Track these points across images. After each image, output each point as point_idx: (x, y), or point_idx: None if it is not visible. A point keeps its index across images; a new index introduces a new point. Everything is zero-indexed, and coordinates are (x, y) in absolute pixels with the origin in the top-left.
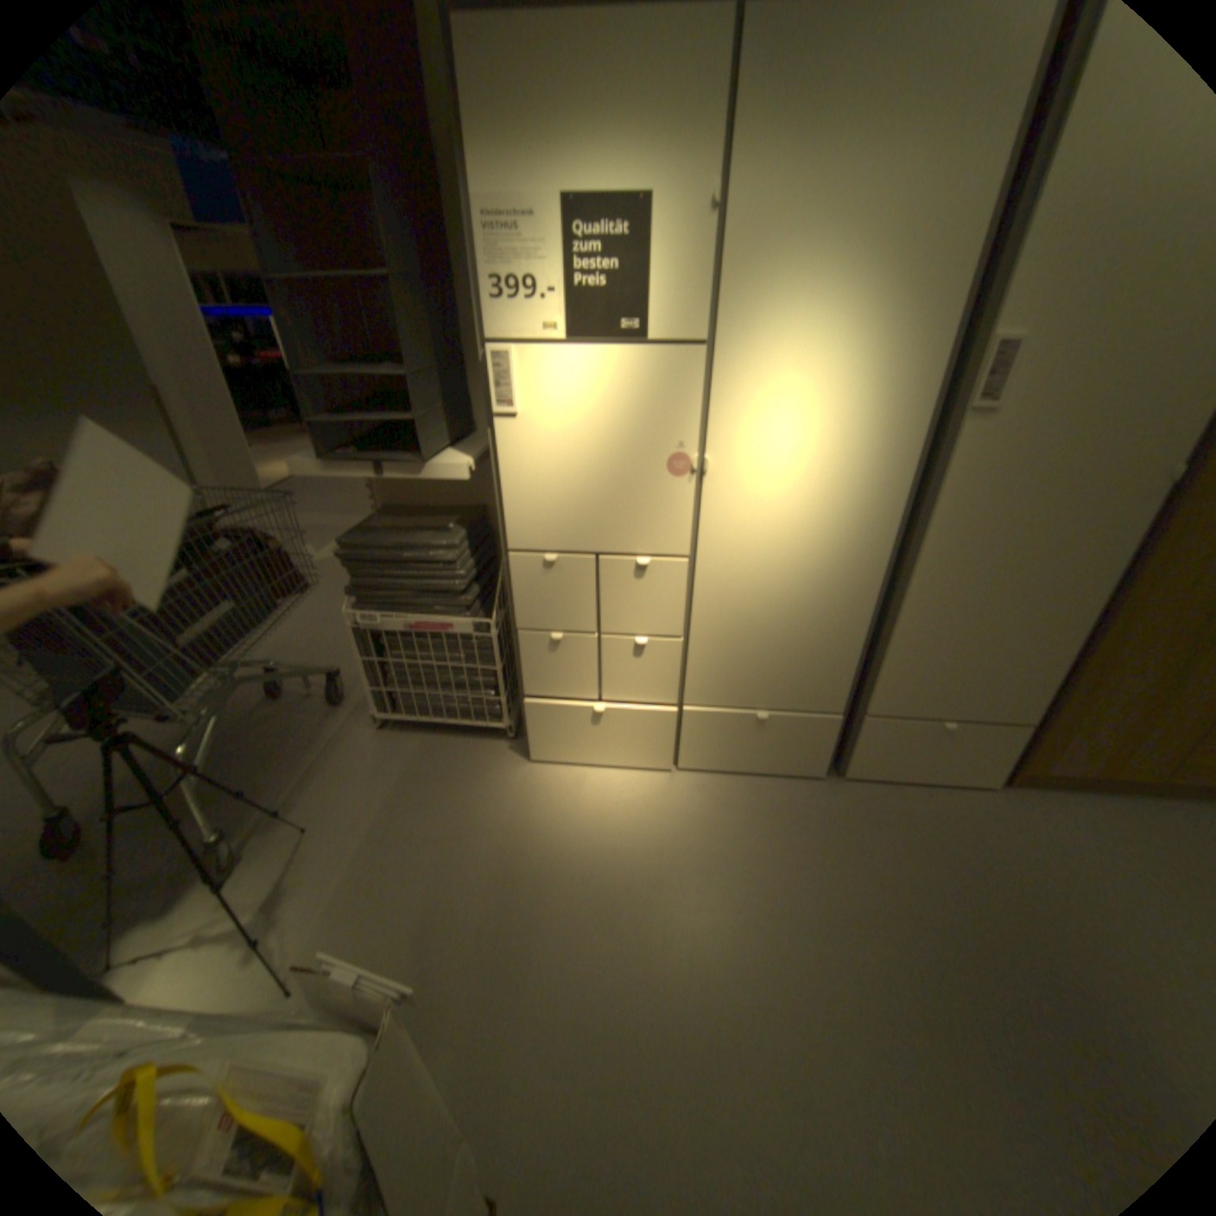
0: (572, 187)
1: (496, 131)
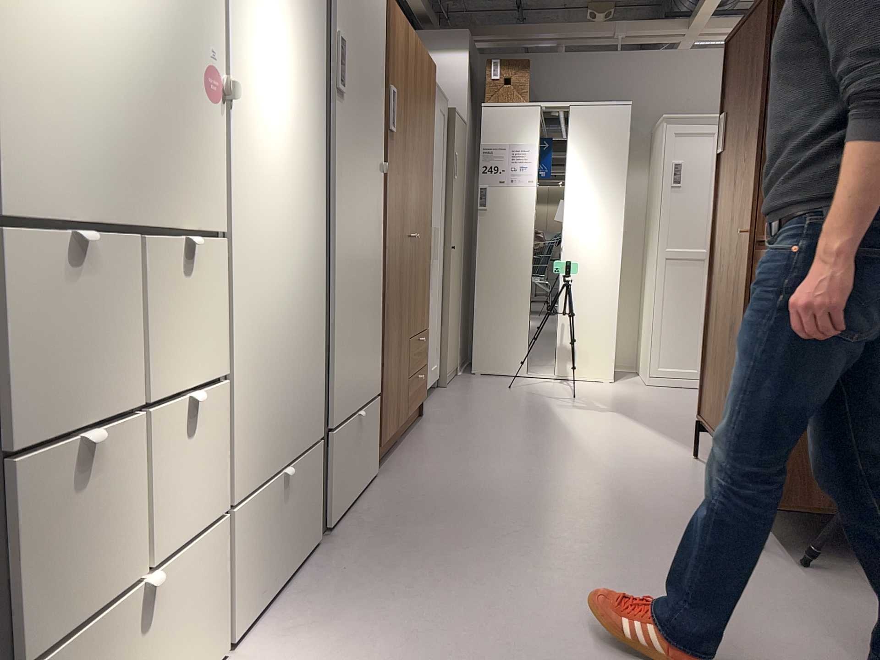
0: None
1: None
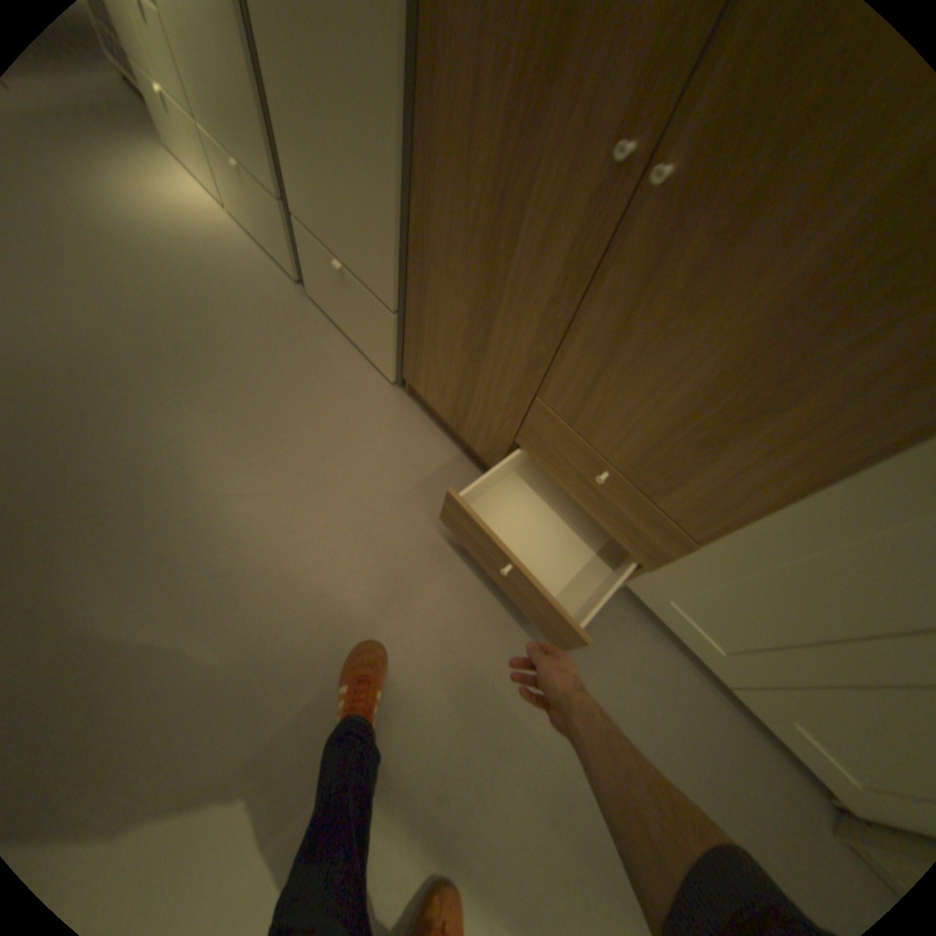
0: None
1: None
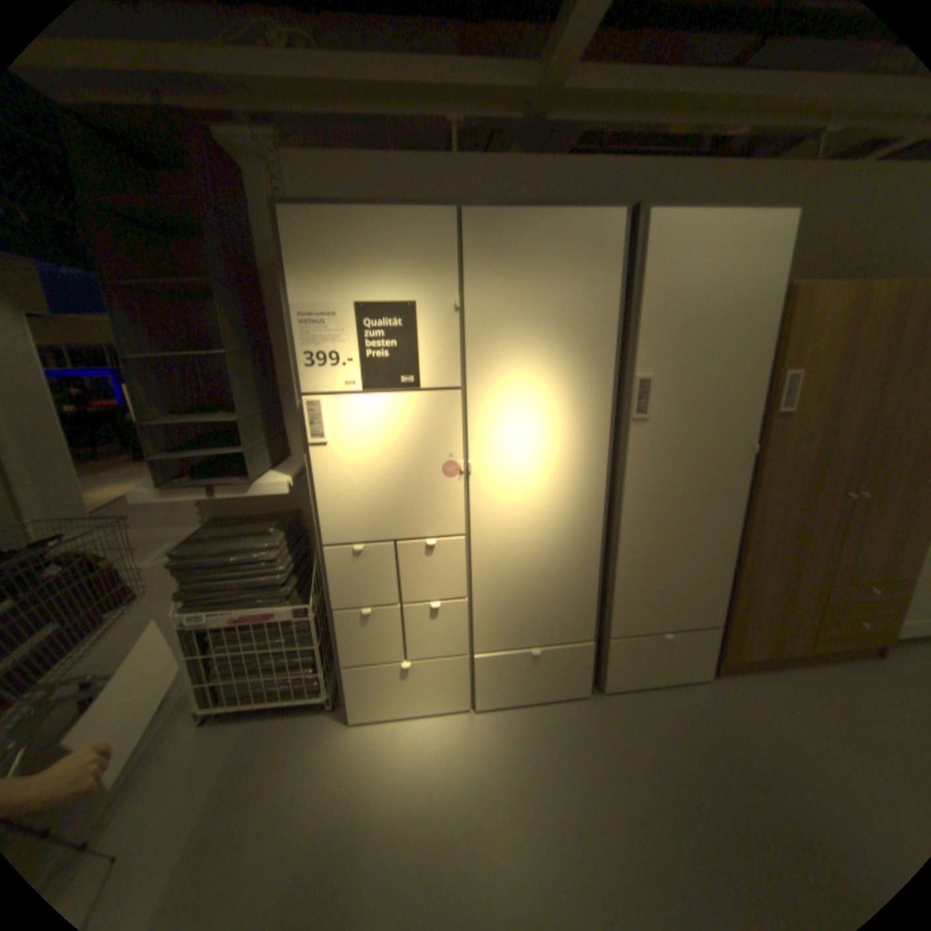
0: (362, 298)
1: (308, 267)
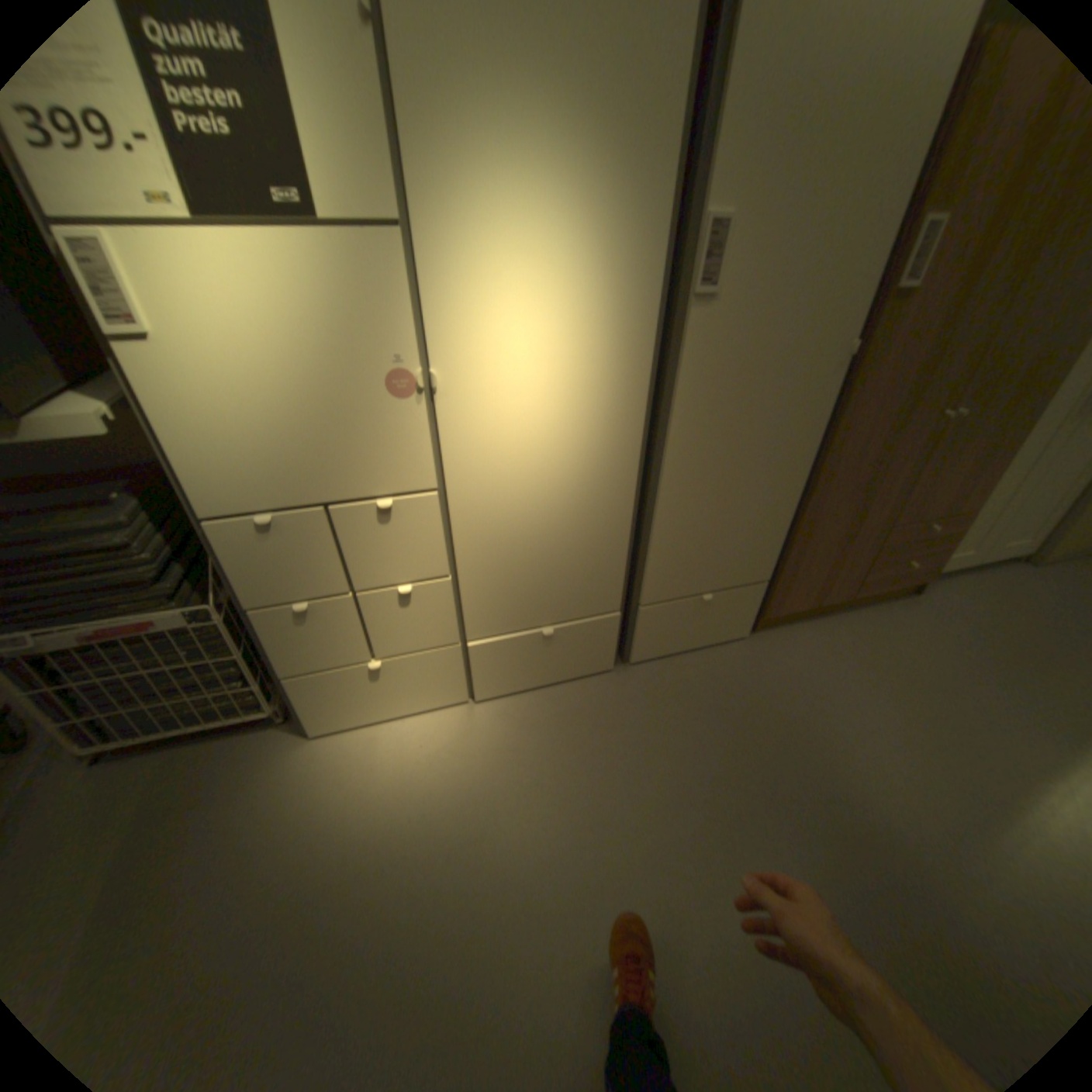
0: None
1: None
